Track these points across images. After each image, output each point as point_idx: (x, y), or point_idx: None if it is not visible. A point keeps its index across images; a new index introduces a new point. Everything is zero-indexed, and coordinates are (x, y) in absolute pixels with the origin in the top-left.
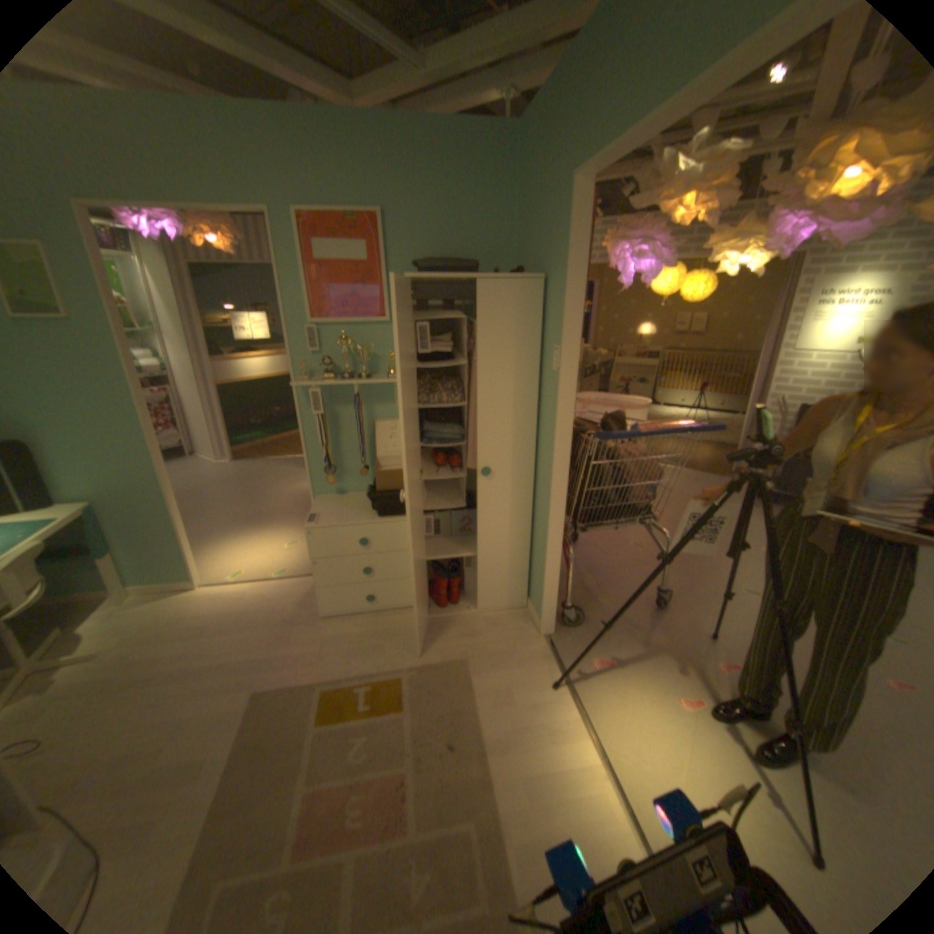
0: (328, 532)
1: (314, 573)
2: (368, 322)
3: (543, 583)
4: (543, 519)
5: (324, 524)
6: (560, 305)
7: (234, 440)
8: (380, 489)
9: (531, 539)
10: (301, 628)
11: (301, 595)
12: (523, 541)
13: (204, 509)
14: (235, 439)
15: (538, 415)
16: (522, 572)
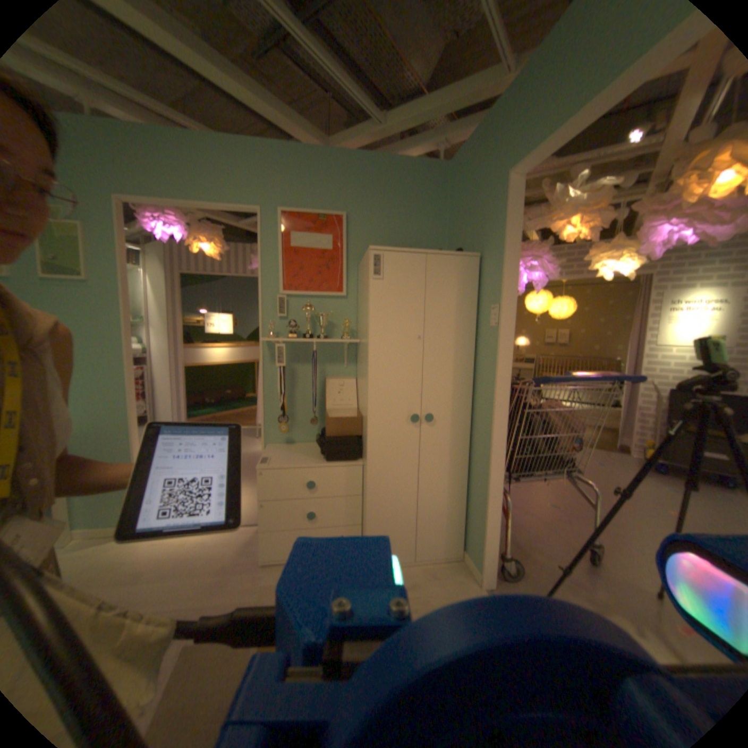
0: (278, 473)
1: (260, 516)
2: (328, 295)
3: (484, 531)
4: (483, 464)
5: (275, 465)
6: (497, 271)
7: (190, 414)
8: (330, 434)
9: (468, 488)
10: (240, 577)
11: (241, 544)
12: (461, 489)
13: None
14: (190, 413)
15: (474, 369)
16: (459, 521)
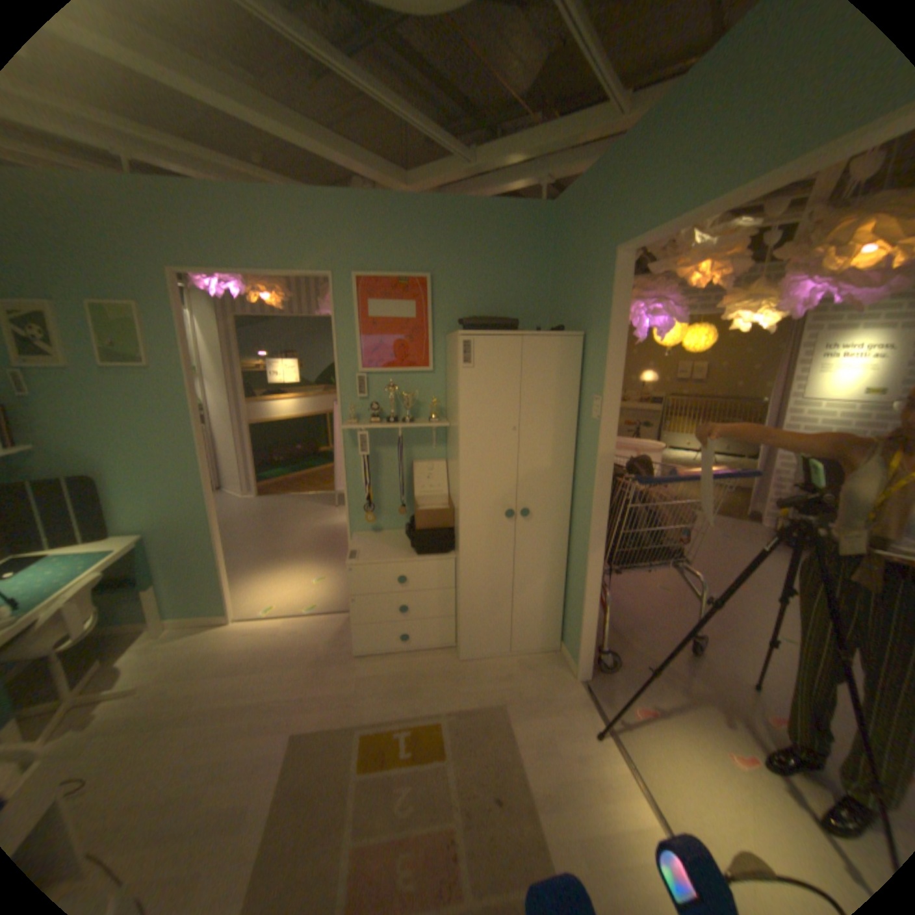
0: (368, 569)
1: (352, 610)
2: (413, 371)
3: (580, 626)
4: (581, 561)
5: (364, 561)
6: (601, 360)
7: (258, 476)
8: (420, 528)
9: (566, 581)
10: (335, 668)
11: (332, 633)
12: (558, 582)
13: (232, 543)
14: (258, 475)
15: (575, 459)
16: (556, 614)
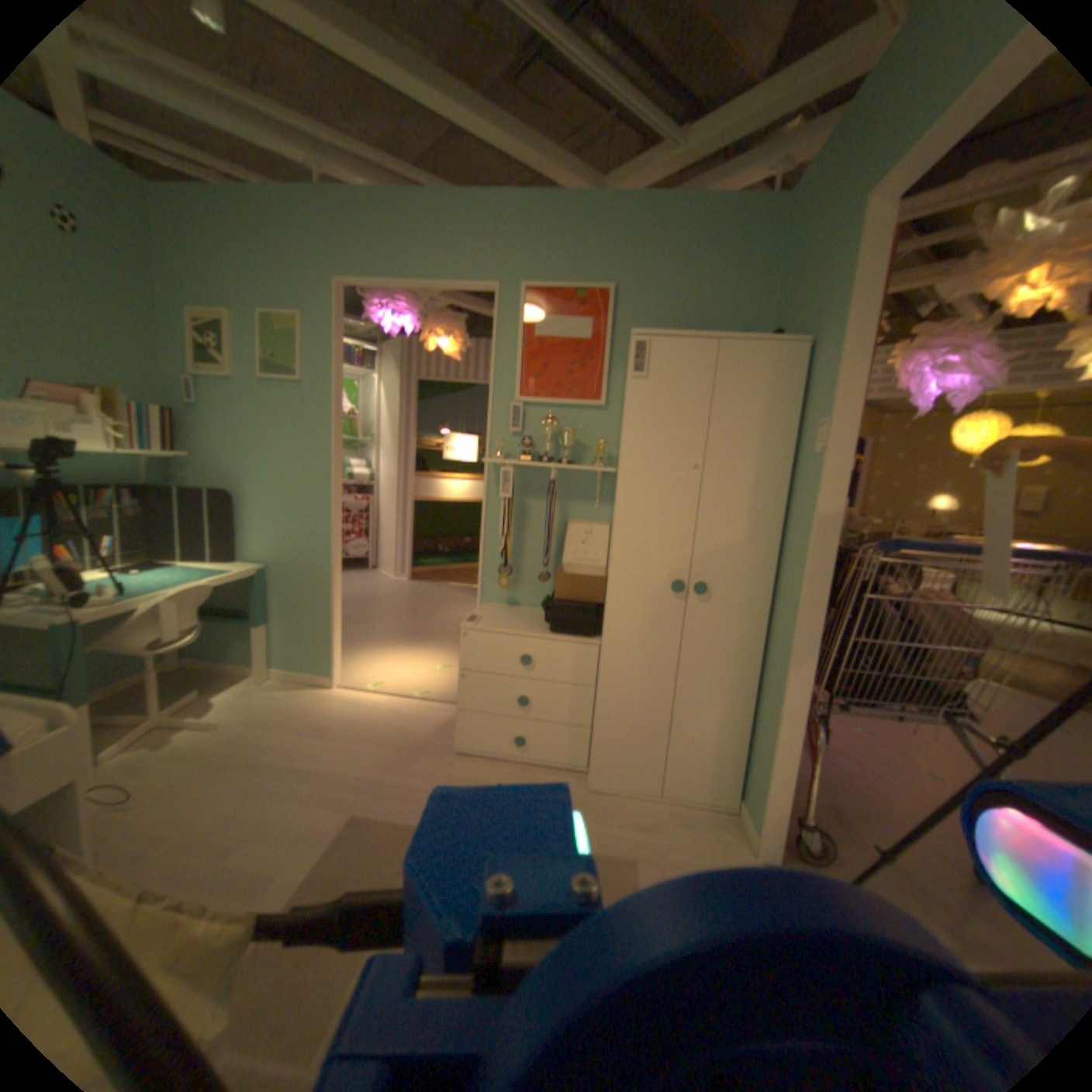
0: (485, 637)
1: (459, 689)
2: (579, 404)
3: (770, 774)
4: (780, 672)
5: (483, 627)
6: (833, 364)
7: (418, 562)
8: (558, 596)
9: (756, 707)
10: (429, 759)
11: (439, 723)
12: (744, 706)
13: (368, 616)
14: (419, 561)
15: (785, 522)
16: (736, 755)
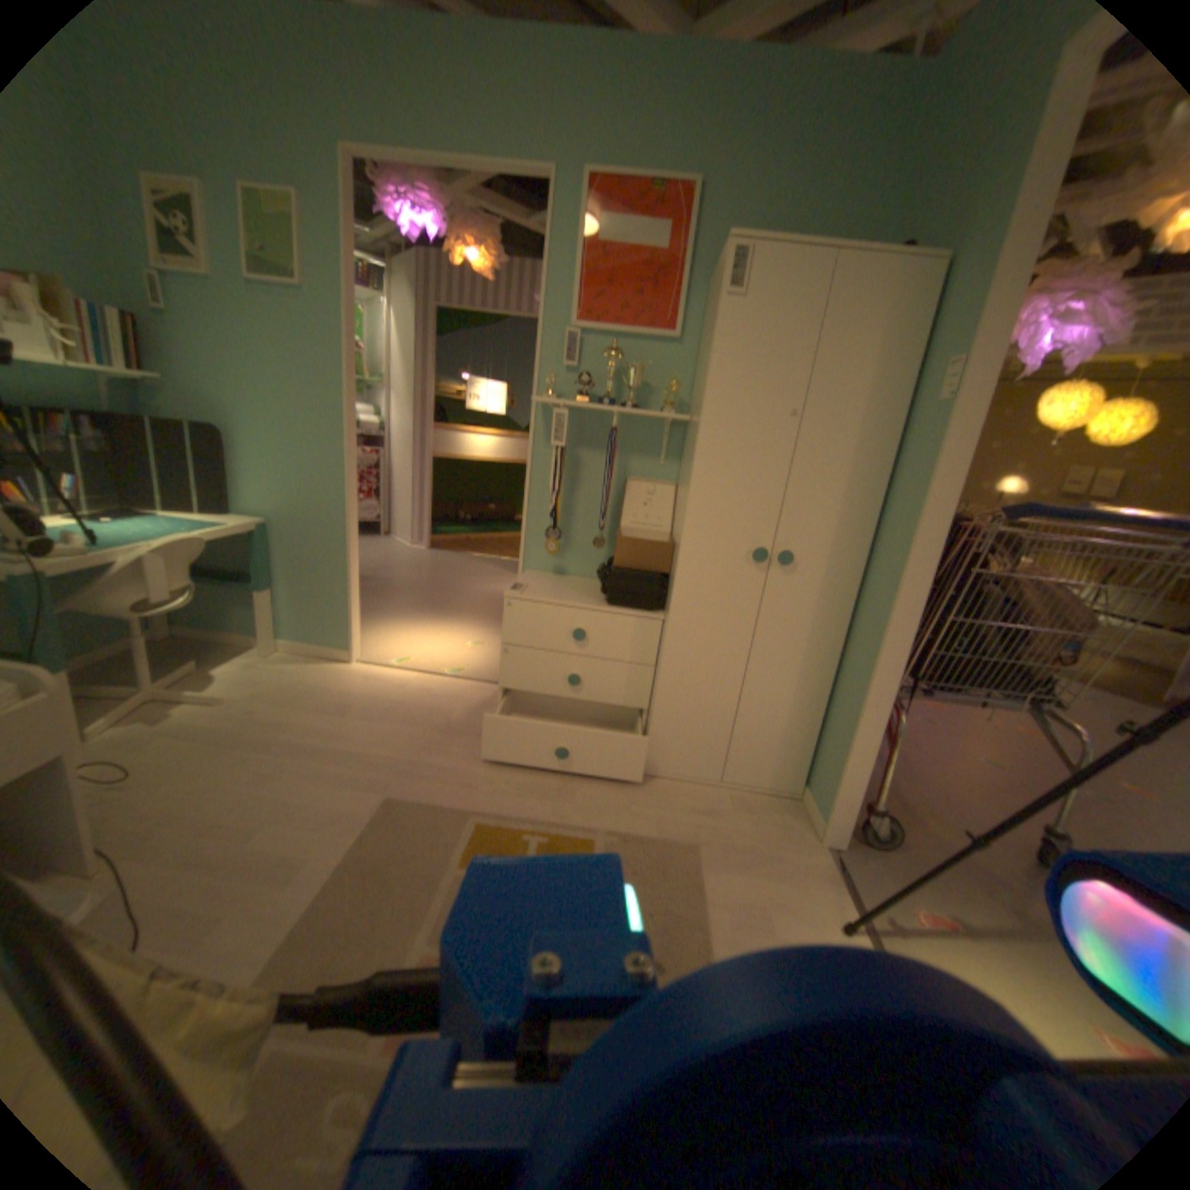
0: (533, 609)
1: (502, 666)
2: (649, 336)
3: (845, 759)
4: (868, 652)
5: (531, 597)
6: (979, 288)
7: (436, 531)
8: (618, 565)
9: (833, 690)
10: (467, 741)
11: (475, 703)
12: (820, 689)
13: (384, 587)
14: (437, 530)
15: (889, 485)
16: (806, 740)
